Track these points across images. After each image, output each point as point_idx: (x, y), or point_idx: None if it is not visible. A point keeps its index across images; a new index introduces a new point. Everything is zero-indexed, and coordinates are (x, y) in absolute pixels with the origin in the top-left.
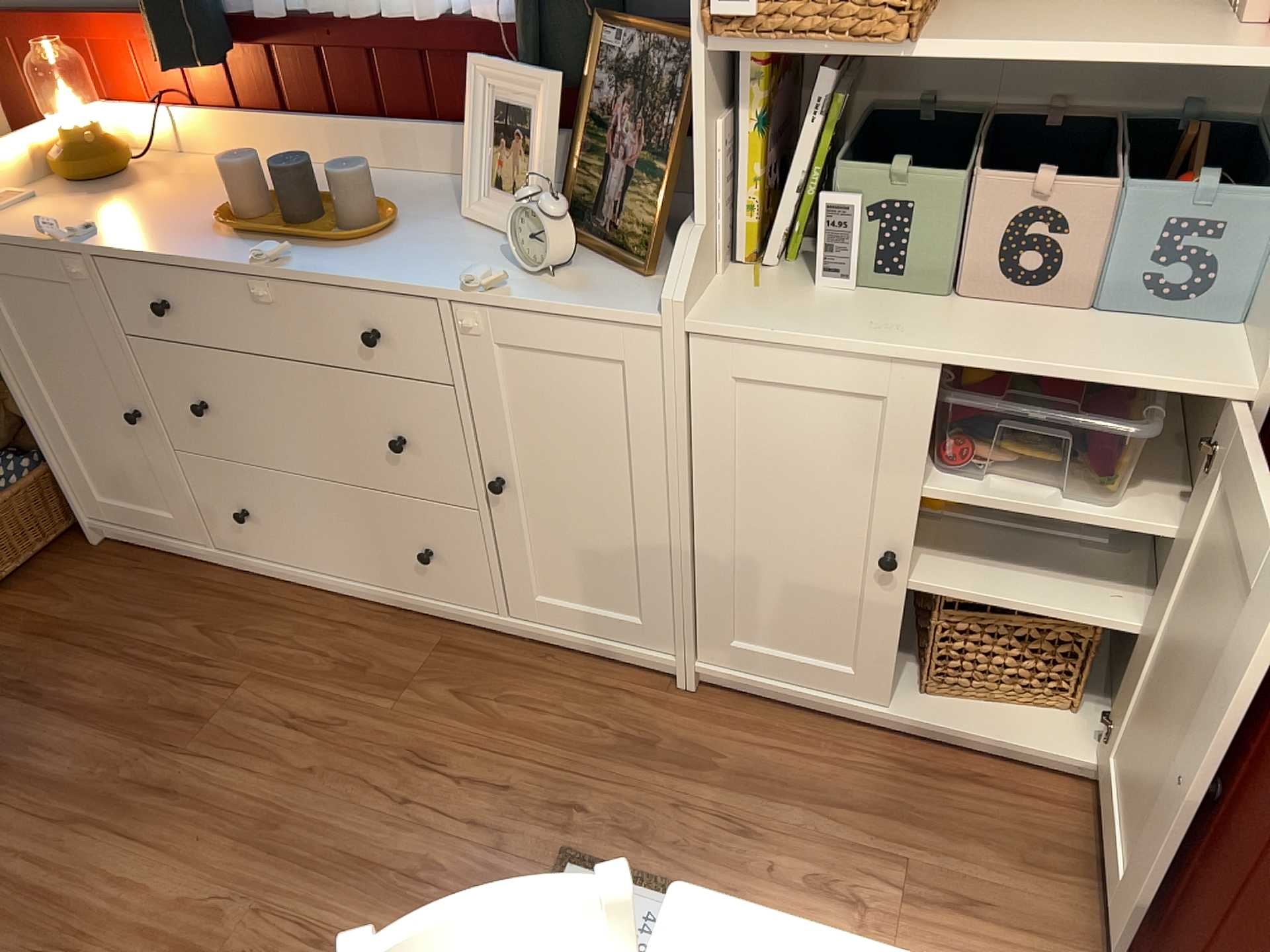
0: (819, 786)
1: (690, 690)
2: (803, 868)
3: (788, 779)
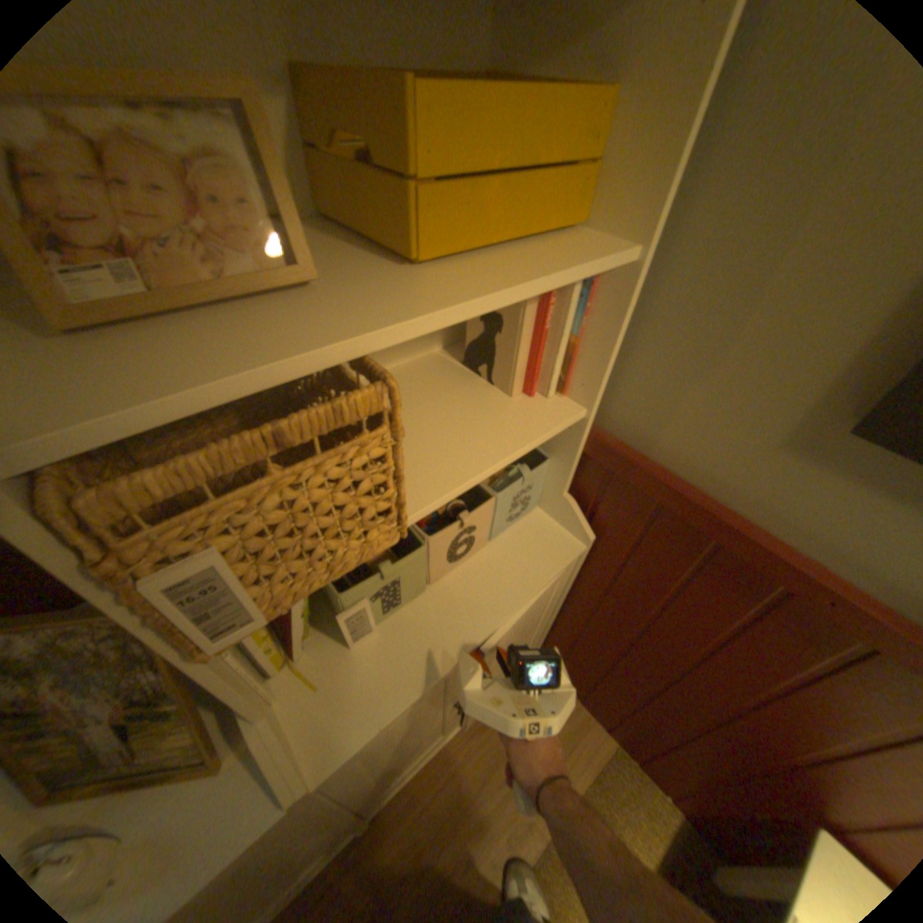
0: (467, 796)
1: (366, 831)
2: (505, 848)
3: (455, 812)
